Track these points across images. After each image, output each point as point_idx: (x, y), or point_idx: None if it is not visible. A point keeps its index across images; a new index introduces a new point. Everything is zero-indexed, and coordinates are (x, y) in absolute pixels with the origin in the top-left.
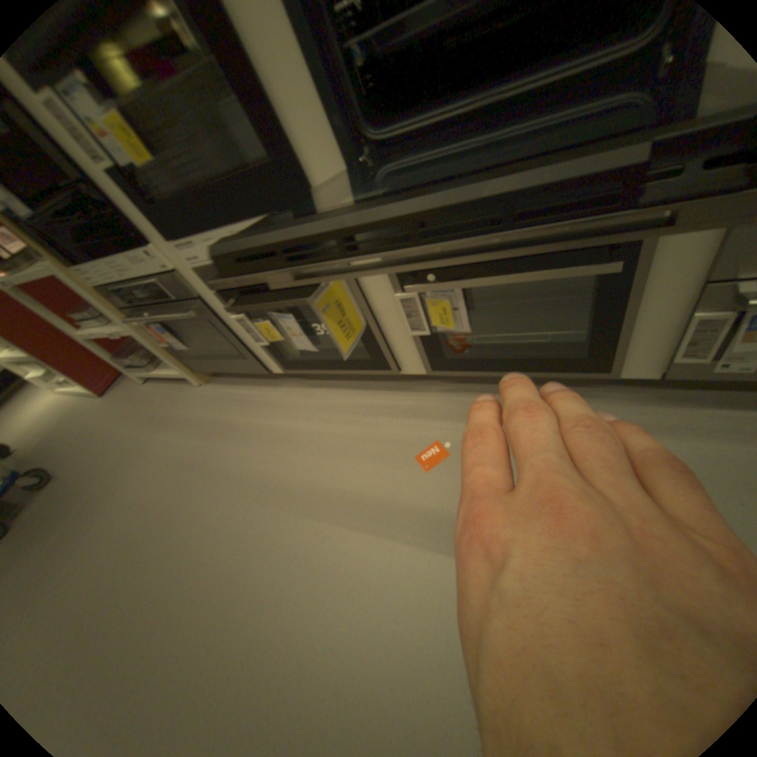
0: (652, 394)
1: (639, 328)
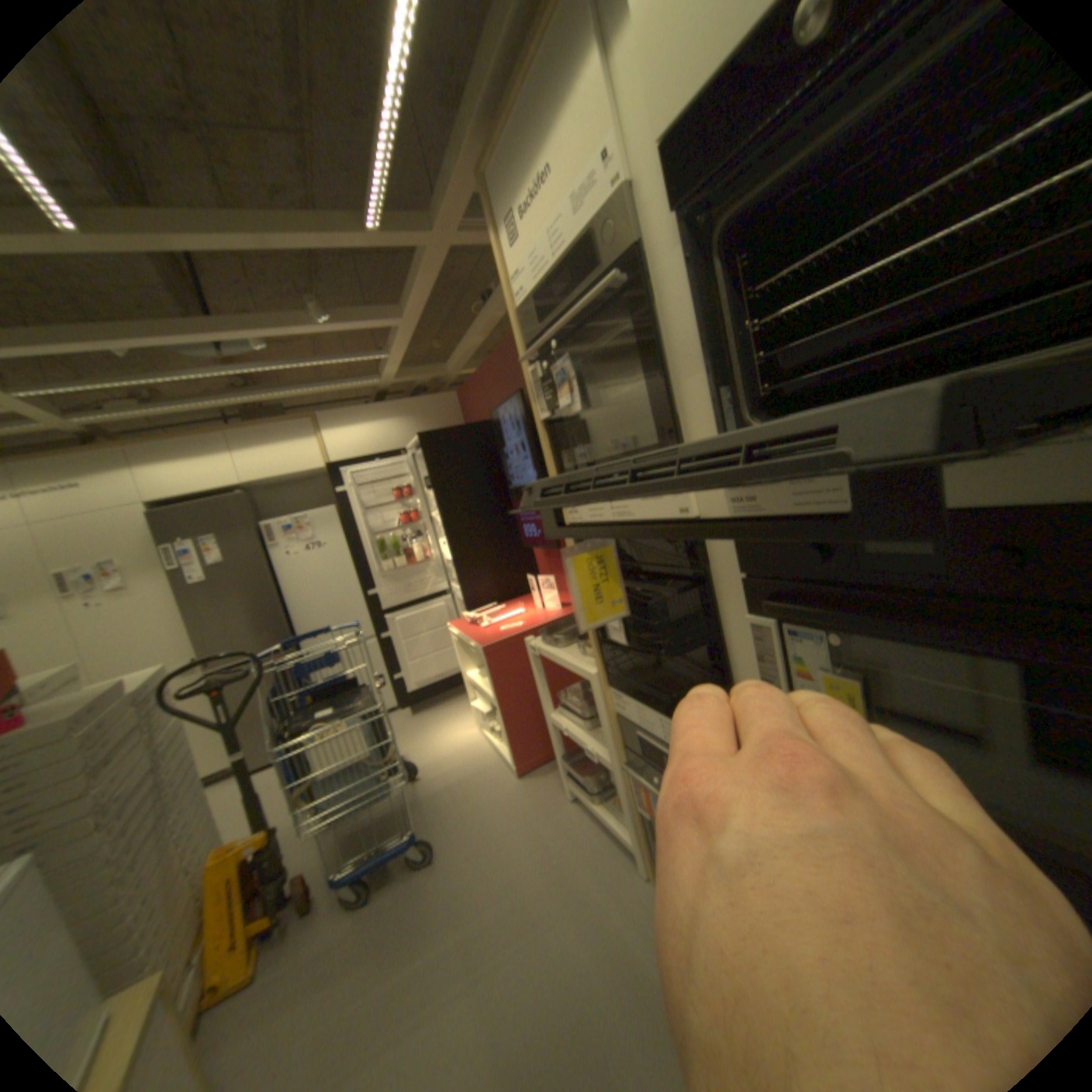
0: None
1: None
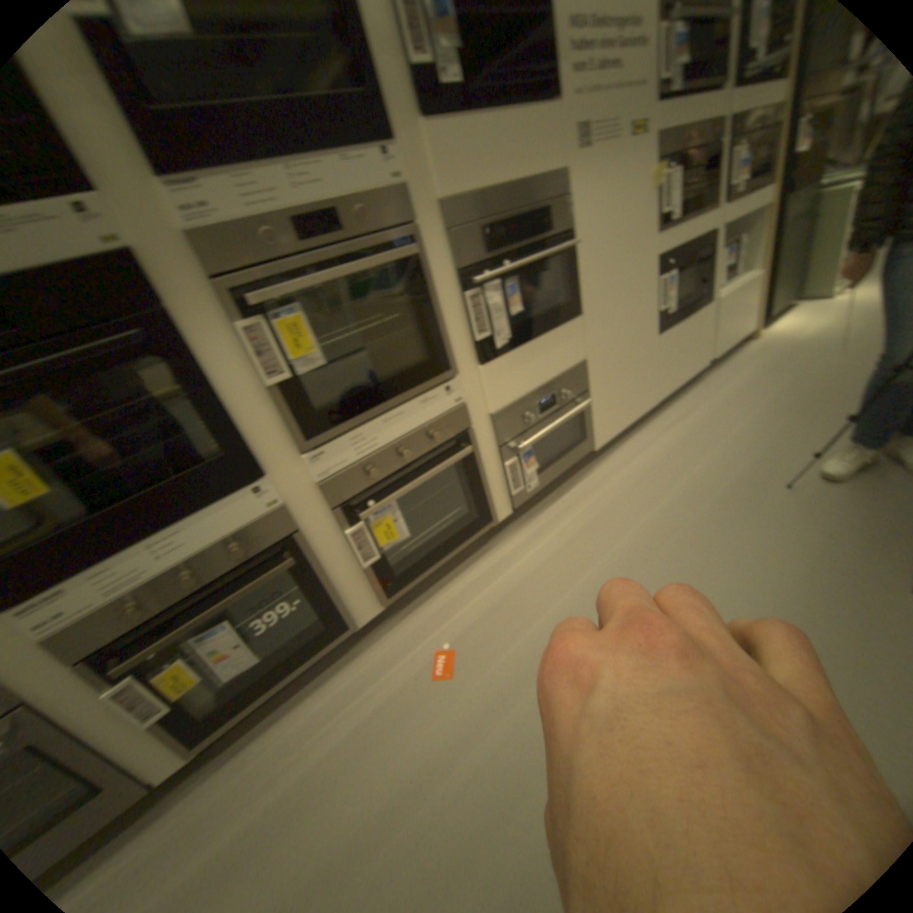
0: (516, 526)
1: (489, 487)
